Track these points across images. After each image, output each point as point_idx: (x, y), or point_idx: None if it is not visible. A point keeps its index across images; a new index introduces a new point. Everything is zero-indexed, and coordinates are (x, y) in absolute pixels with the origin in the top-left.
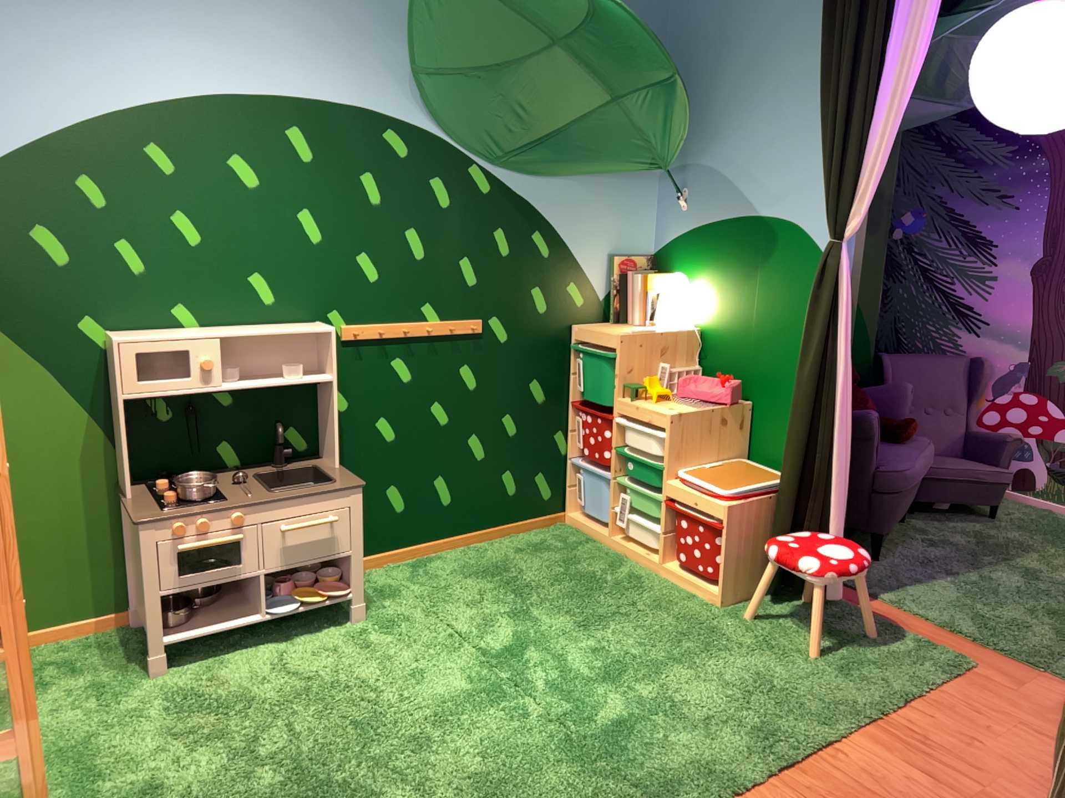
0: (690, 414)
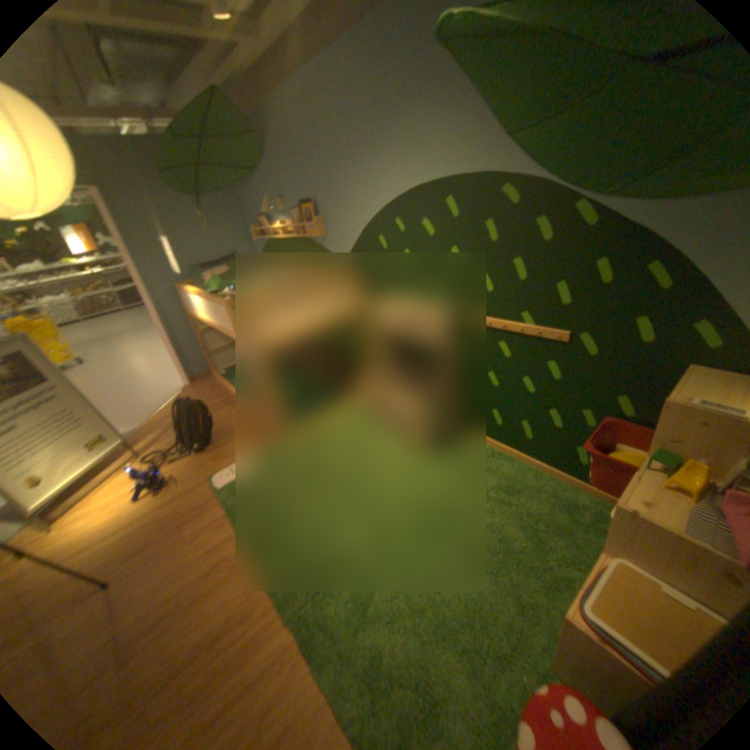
0: (650, 525)
